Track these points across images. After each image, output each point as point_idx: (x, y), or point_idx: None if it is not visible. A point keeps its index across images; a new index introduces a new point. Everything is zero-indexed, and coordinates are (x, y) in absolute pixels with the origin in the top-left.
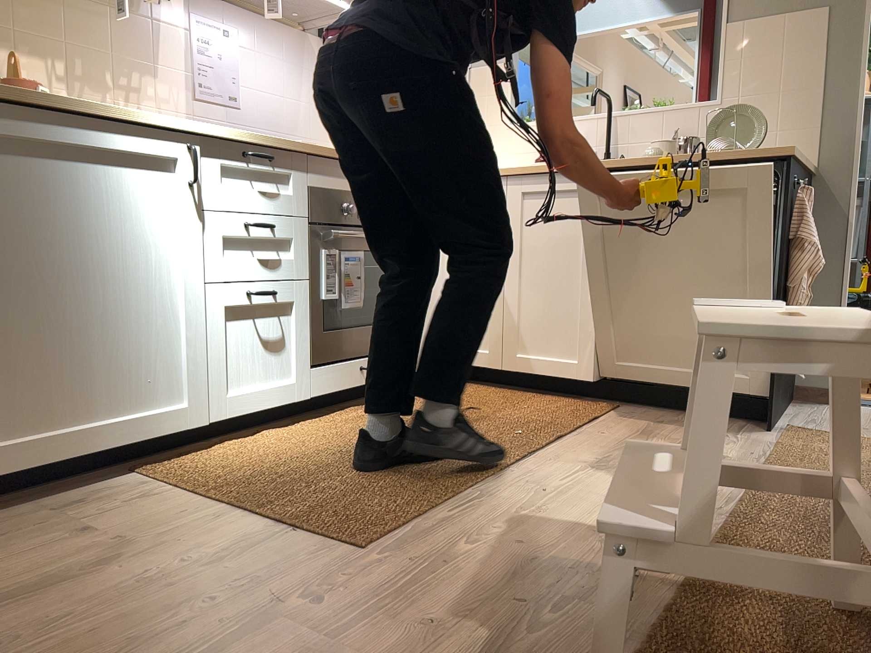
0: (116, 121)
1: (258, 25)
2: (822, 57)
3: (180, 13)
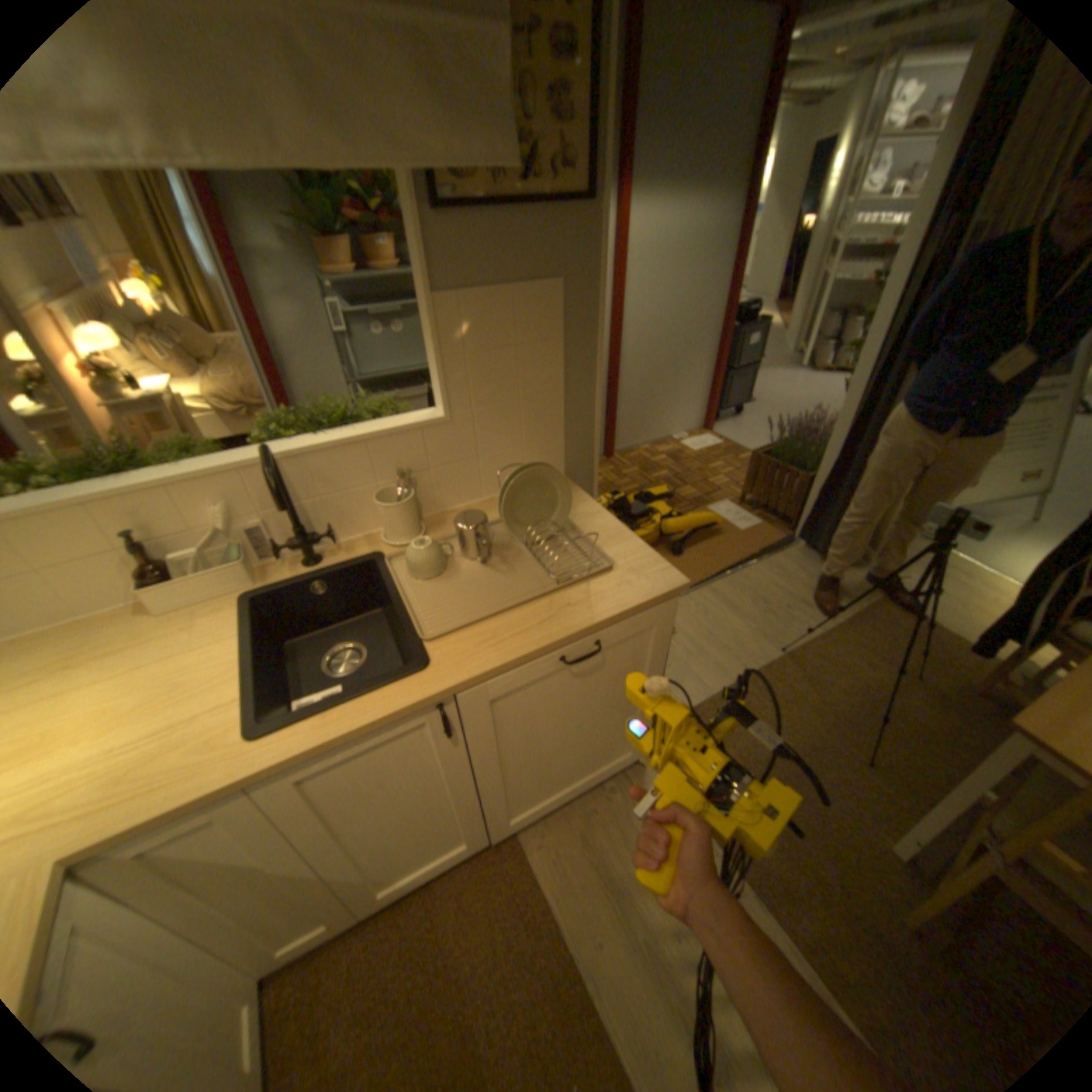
0: None
1: None
2: (562, 348)
3: None
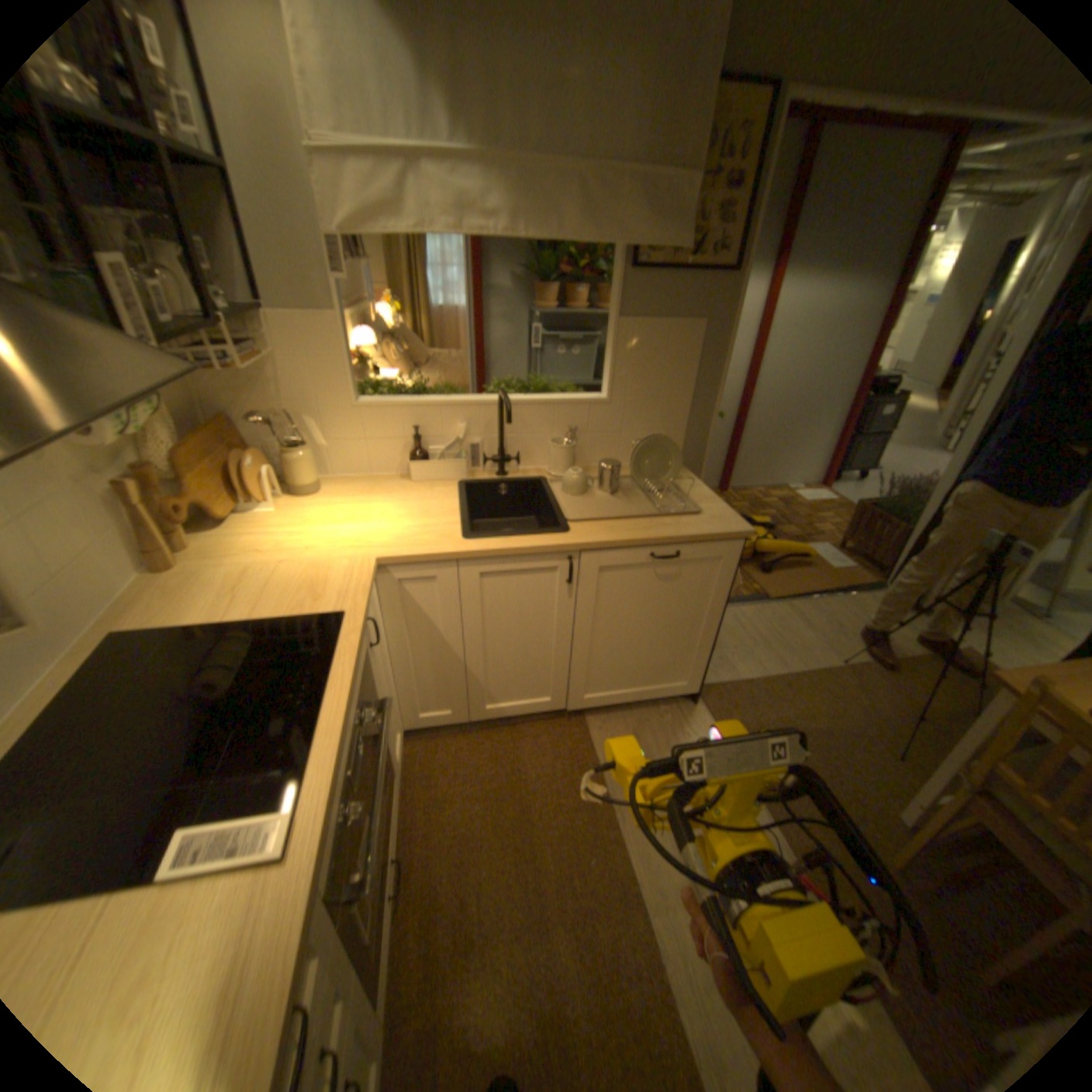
0: None
1: None
2: (696, 368)
3: None
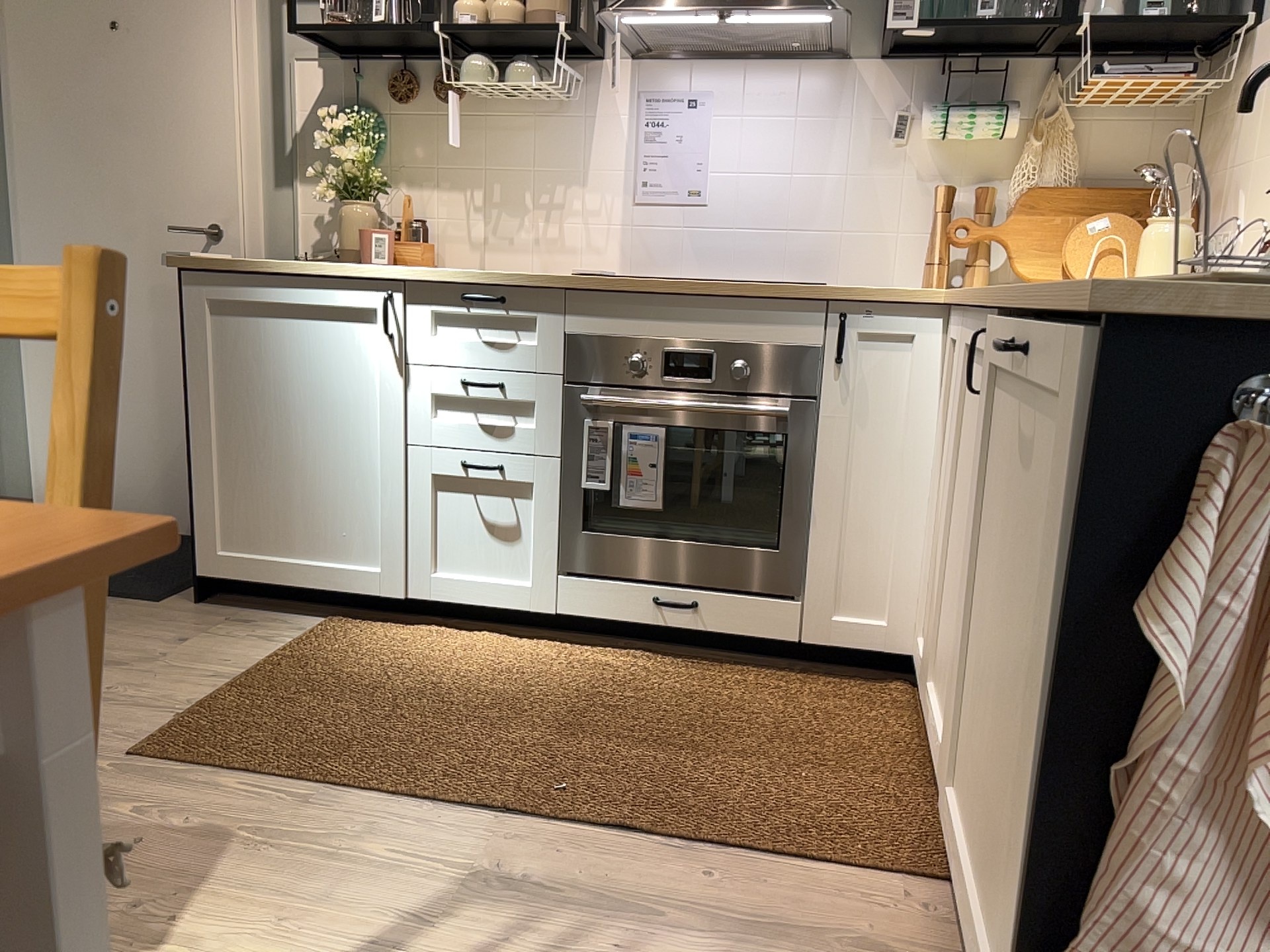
0: (309, 275)
1: (745, 73)
2: None
3: (619, 92)
